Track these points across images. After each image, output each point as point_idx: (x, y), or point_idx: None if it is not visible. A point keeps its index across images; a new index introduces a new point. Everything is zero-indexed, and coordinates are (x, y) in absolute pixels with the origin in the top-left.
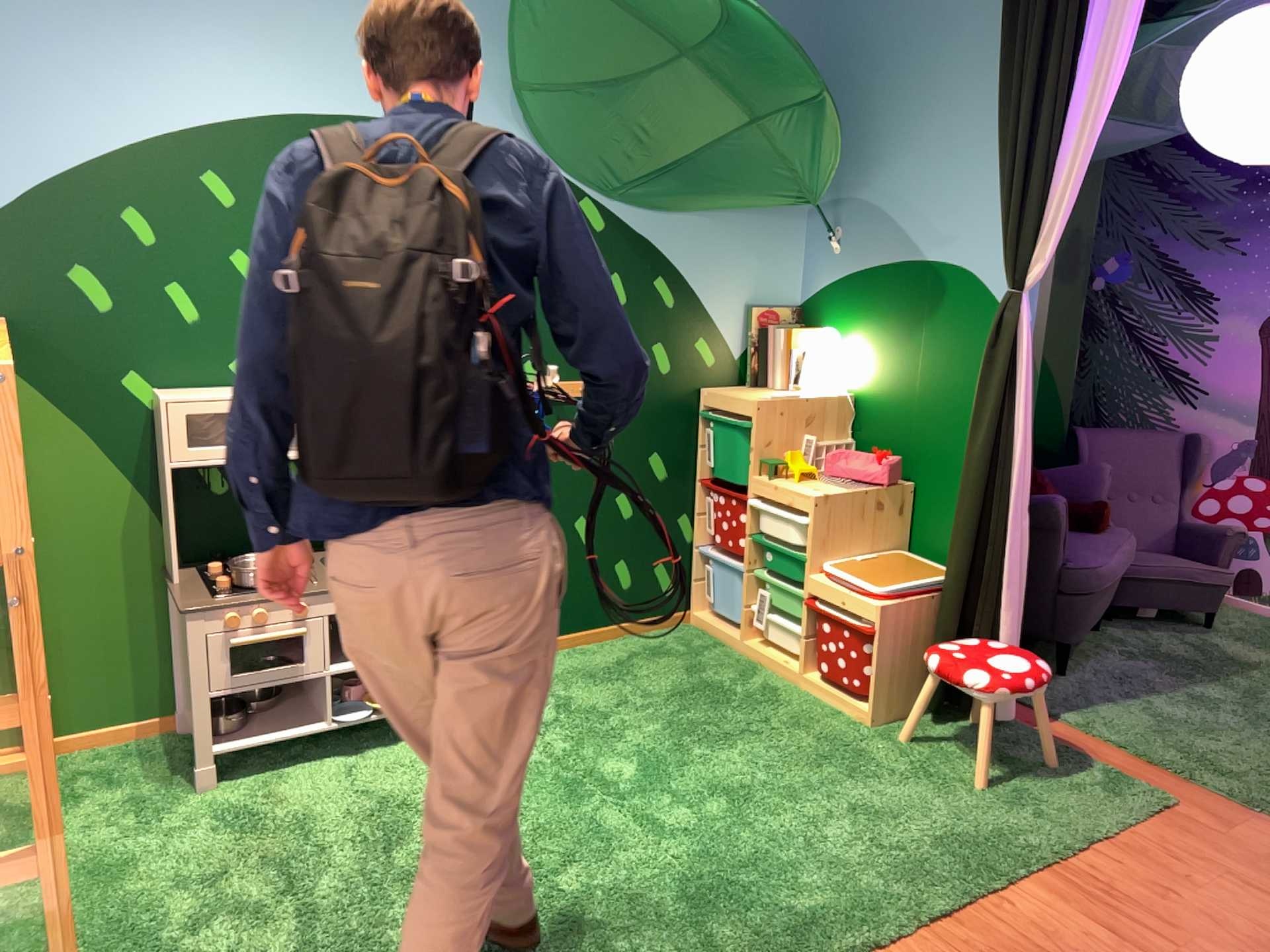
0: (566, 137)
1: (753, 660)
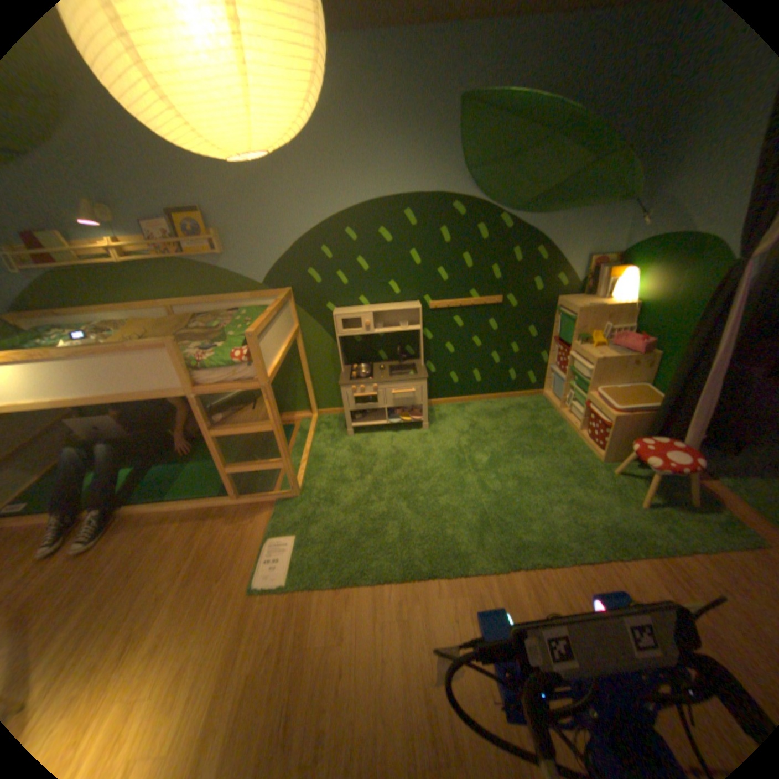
0: (492, 183)
1: (562, 420)
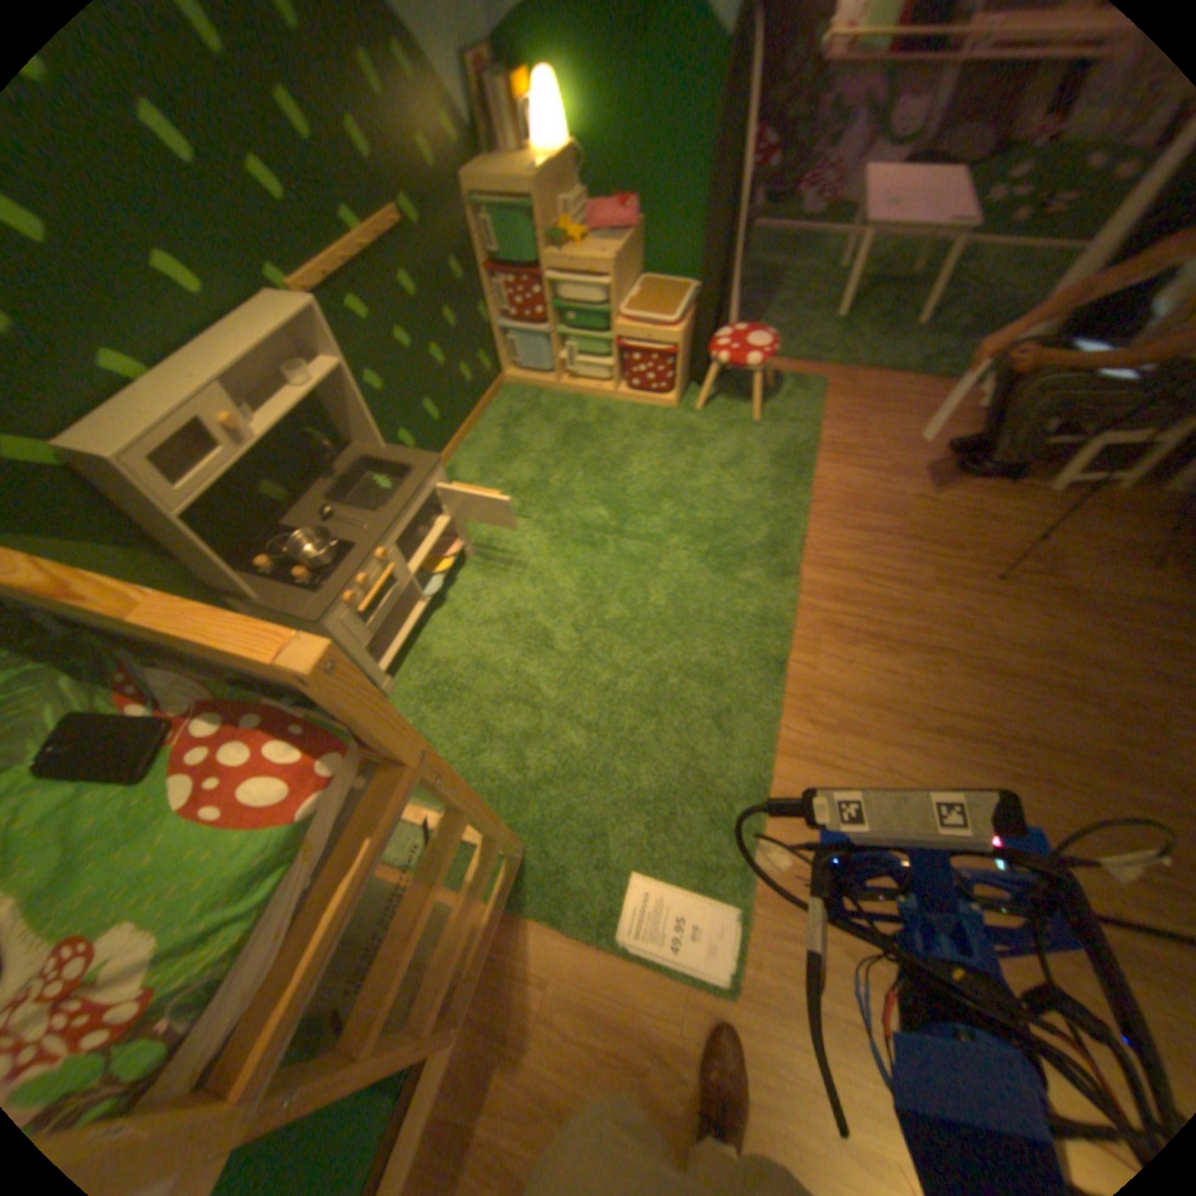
0: None
1: (576, 395)
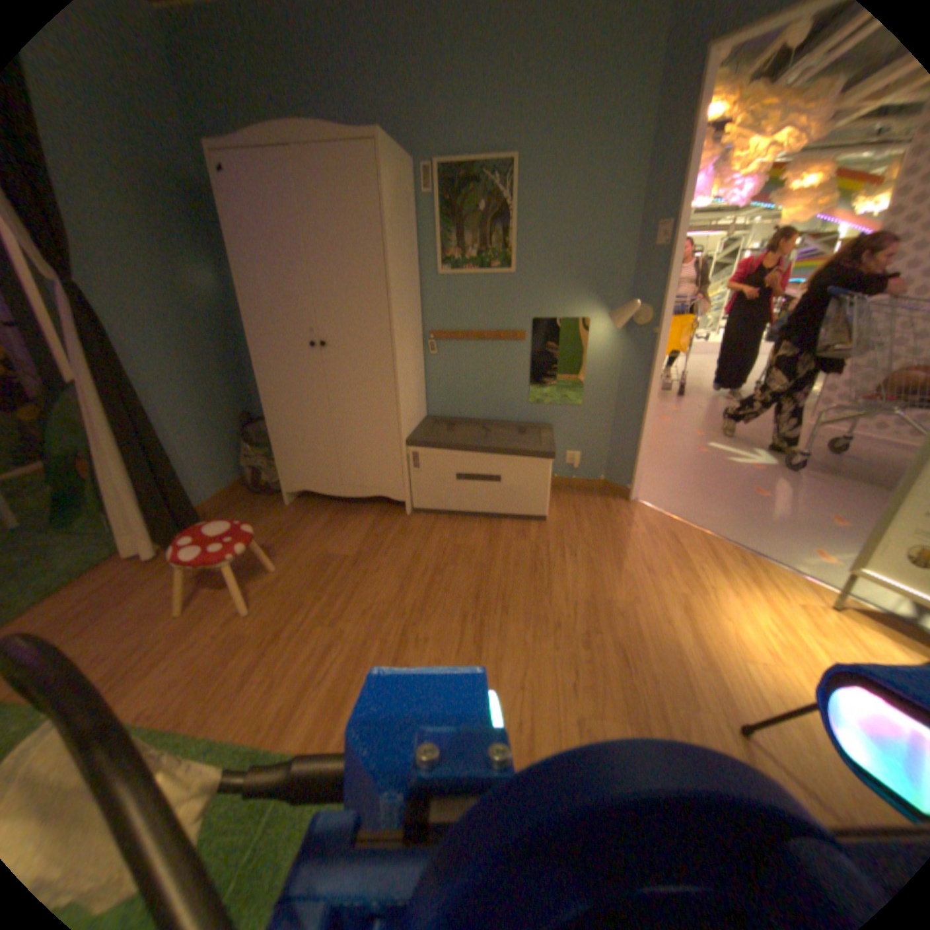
0: None
1: None
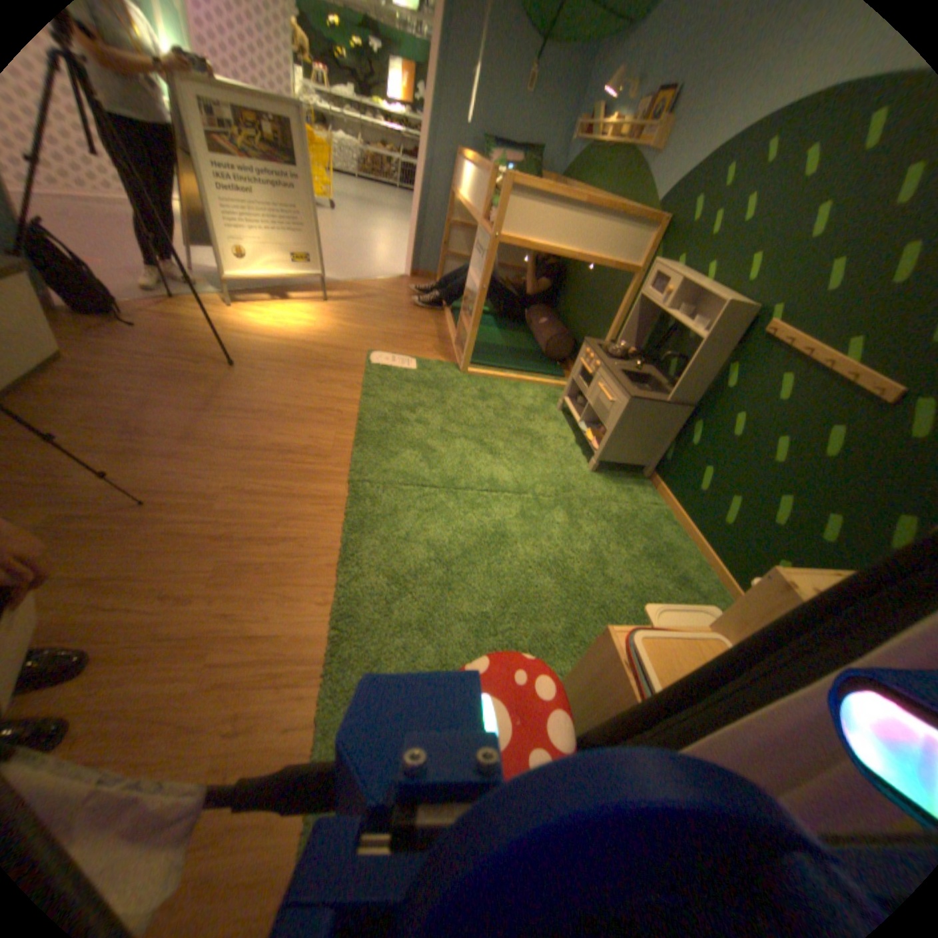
0: None
1: None
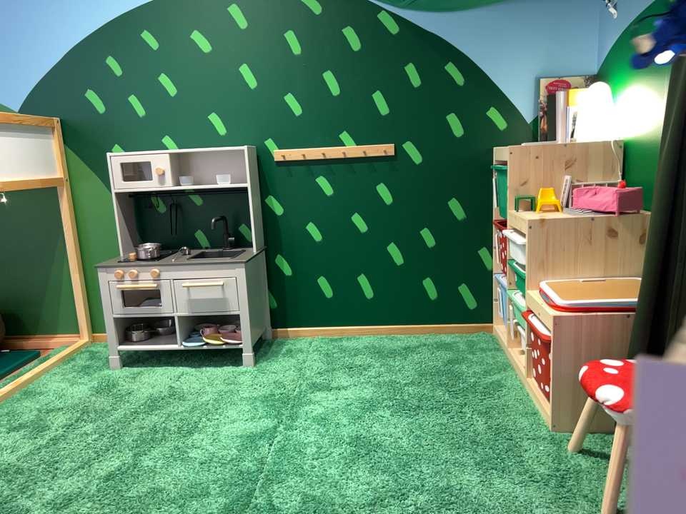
0: None
1: (505, 365)
